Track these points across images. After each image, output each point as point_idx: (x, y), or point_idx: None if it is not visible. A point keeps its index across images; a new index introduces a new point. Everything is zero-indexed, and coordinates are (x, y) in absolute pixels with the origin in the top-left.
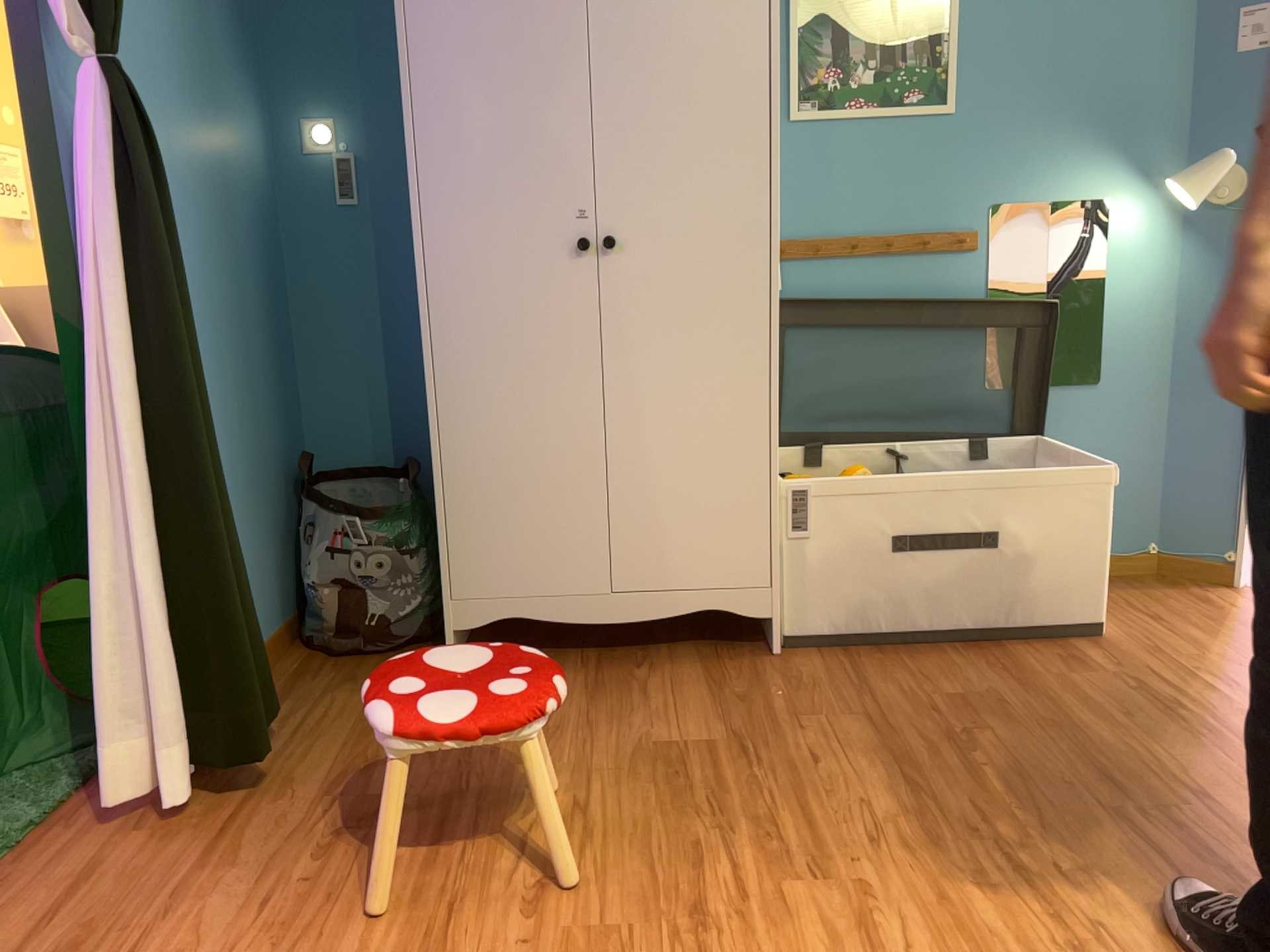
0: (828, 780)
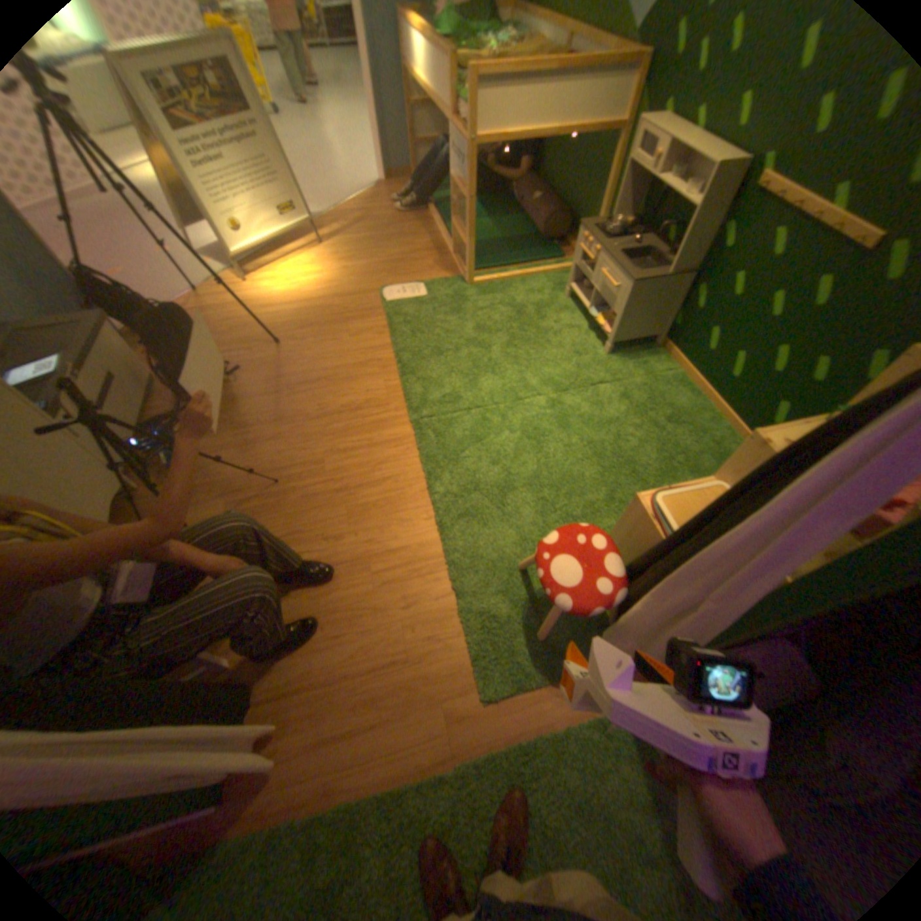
0: (259, 459)
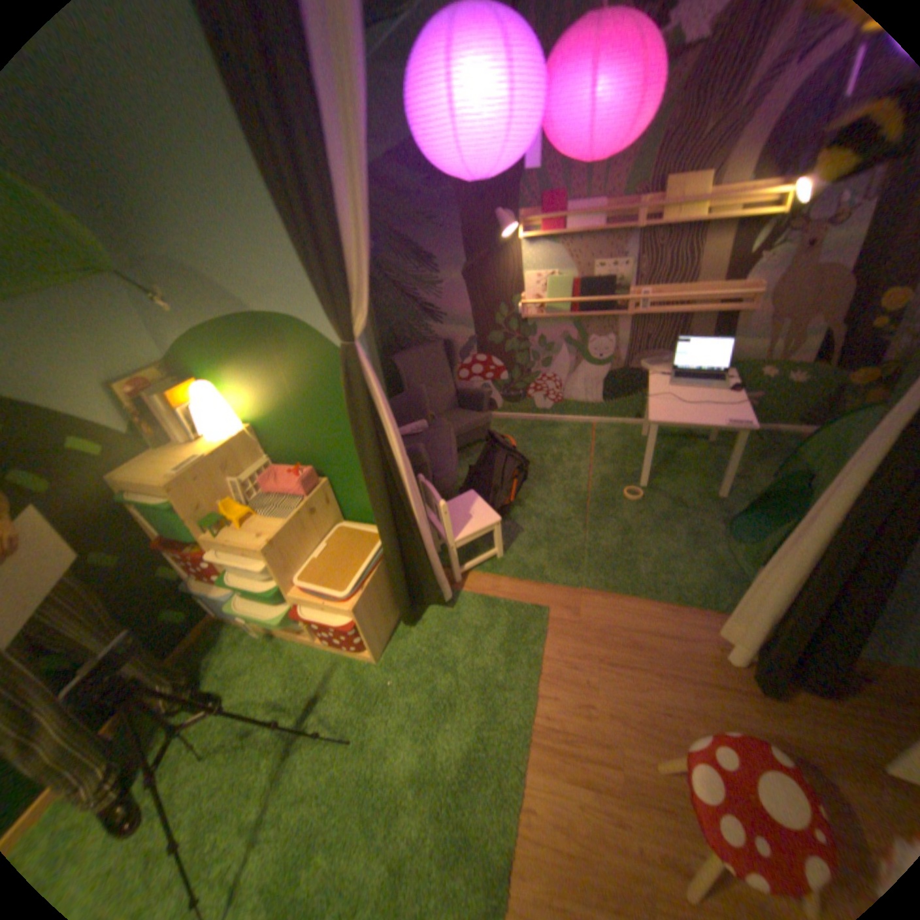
0: None
